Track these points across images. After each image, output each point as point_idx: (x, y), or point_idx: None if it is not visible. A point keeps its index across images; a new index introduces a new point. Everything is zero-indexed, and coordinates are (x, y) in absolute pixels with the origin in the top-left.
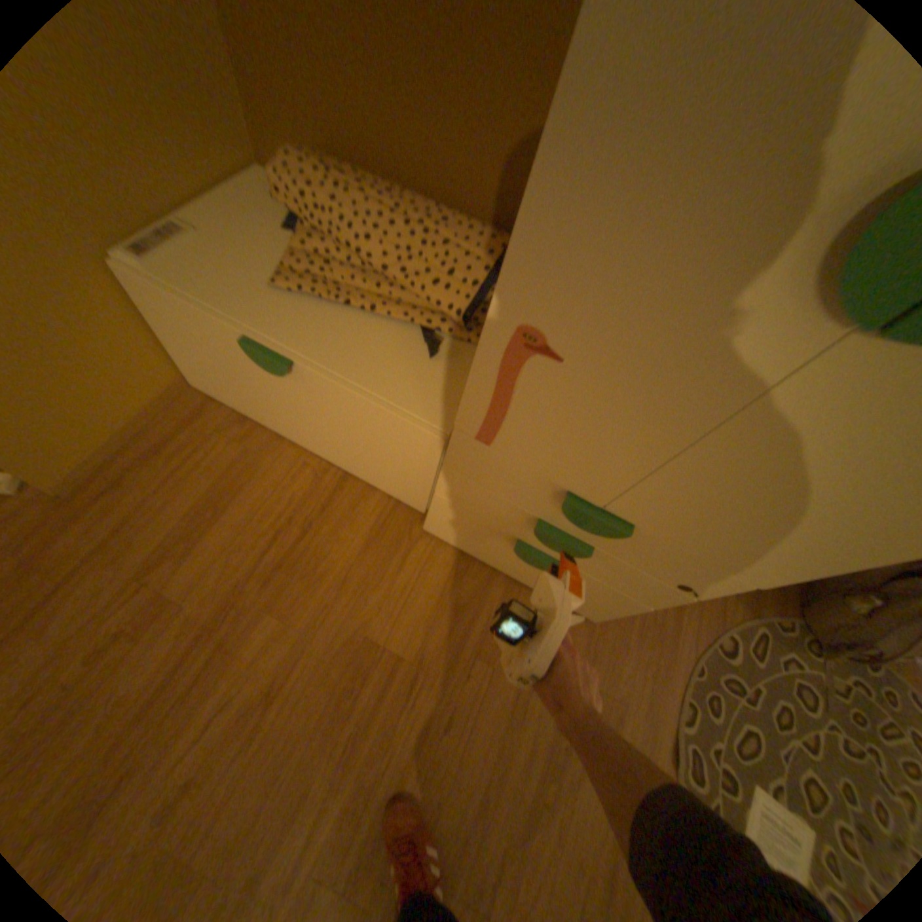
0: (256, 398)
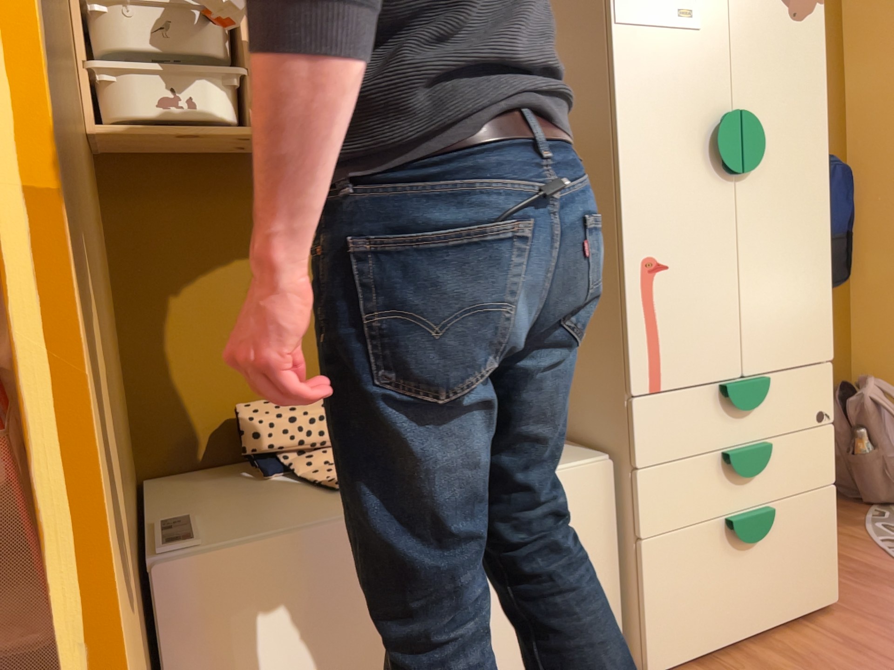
0: None
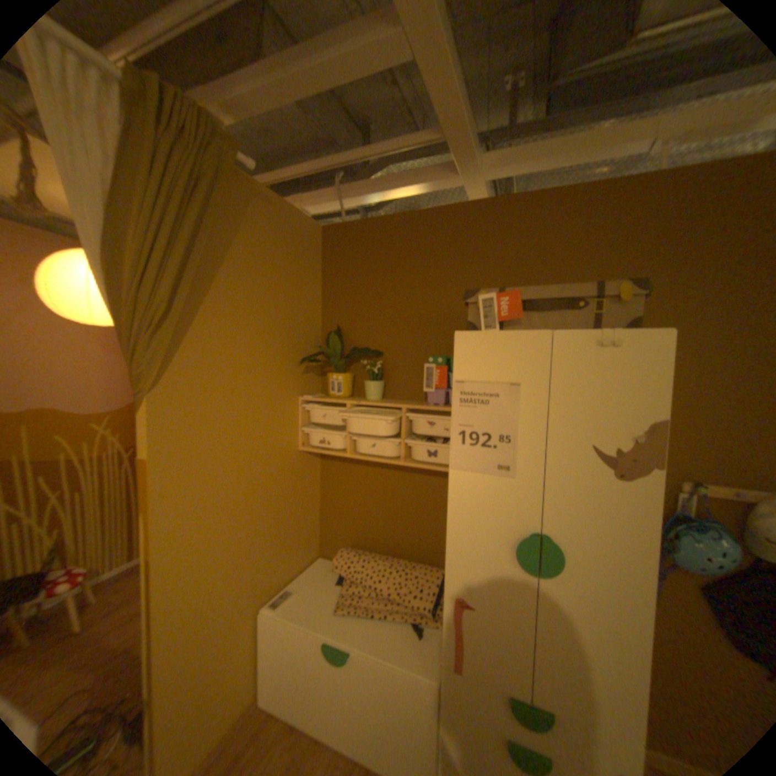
0: (311, 701)
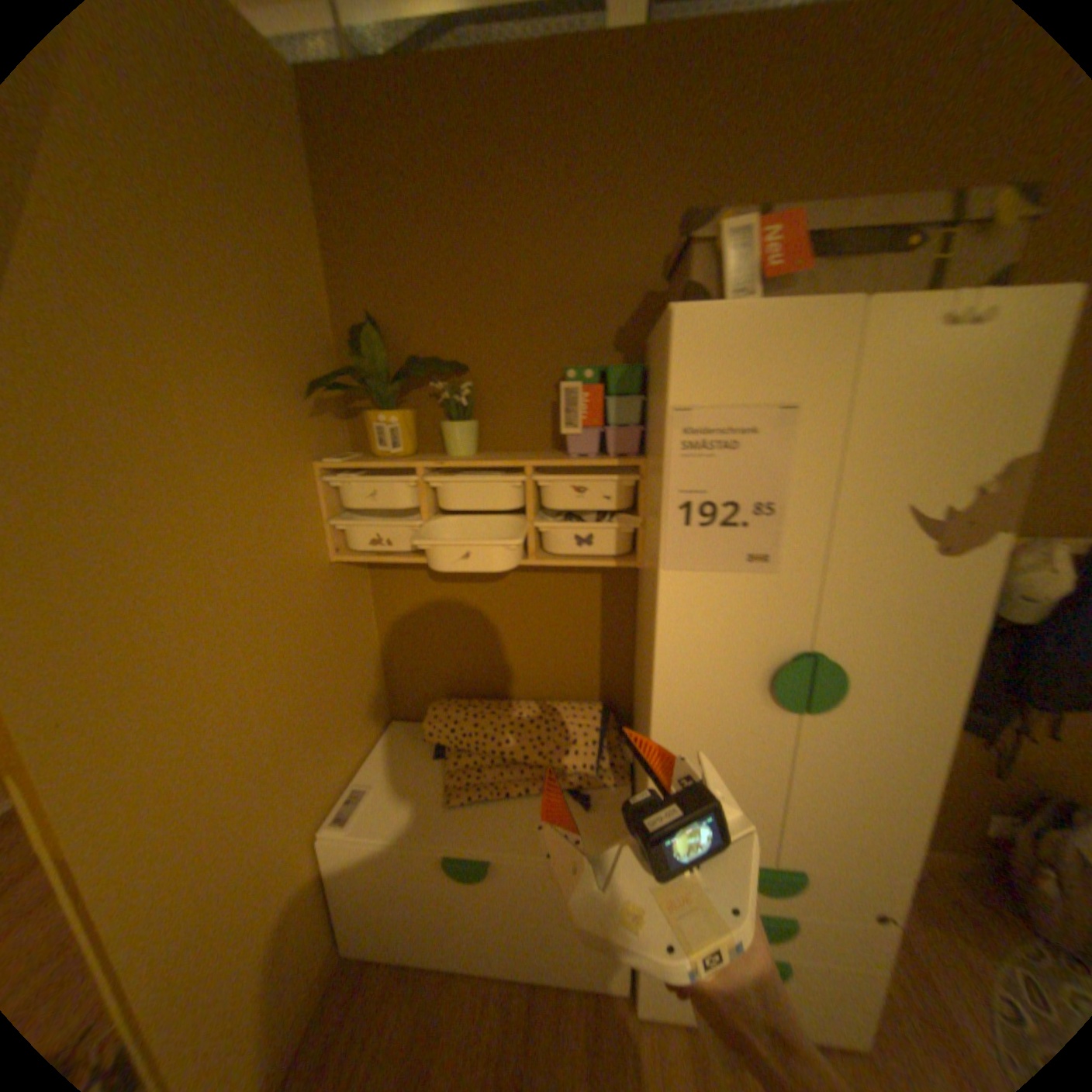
0: (432, 931)
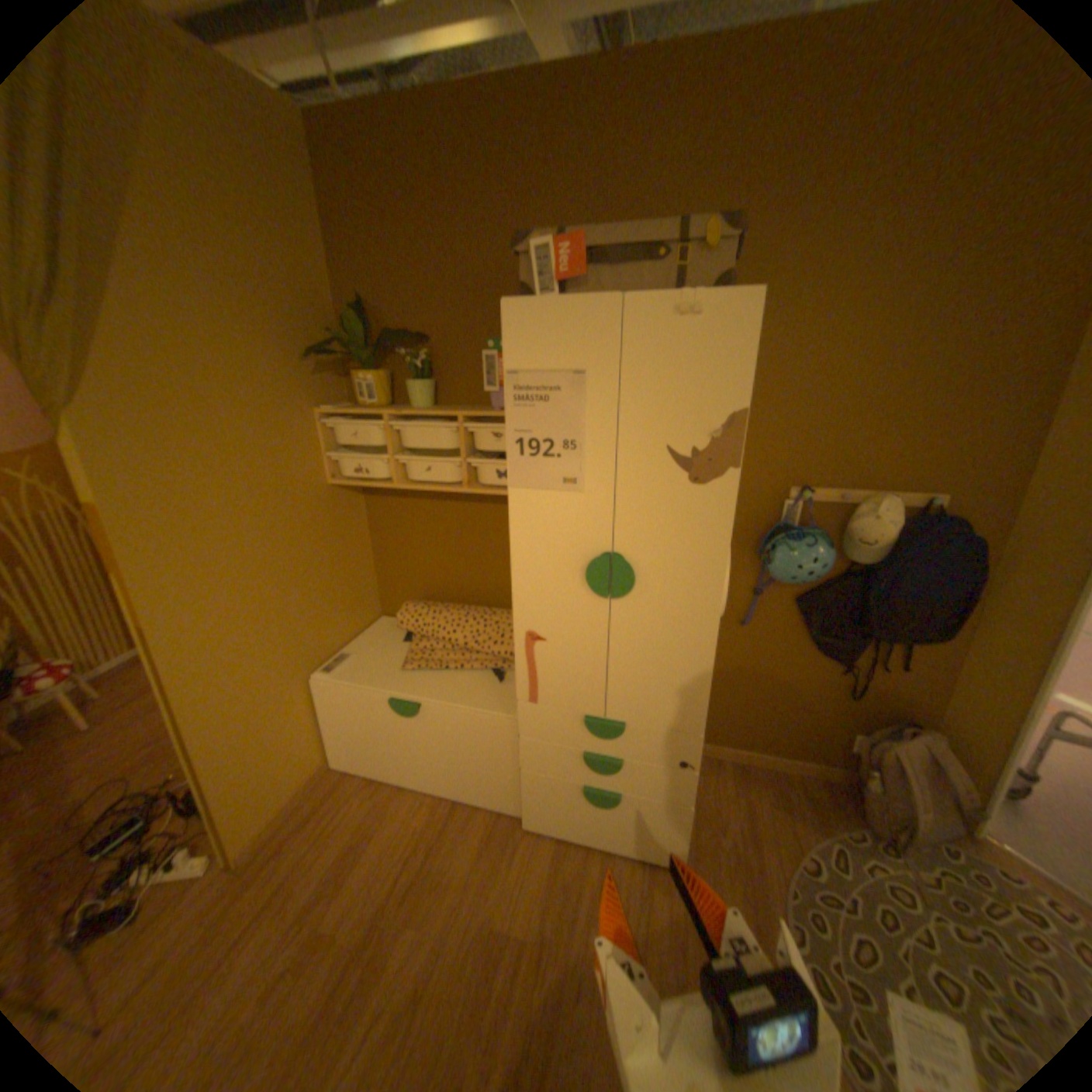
0: (387, 754)
